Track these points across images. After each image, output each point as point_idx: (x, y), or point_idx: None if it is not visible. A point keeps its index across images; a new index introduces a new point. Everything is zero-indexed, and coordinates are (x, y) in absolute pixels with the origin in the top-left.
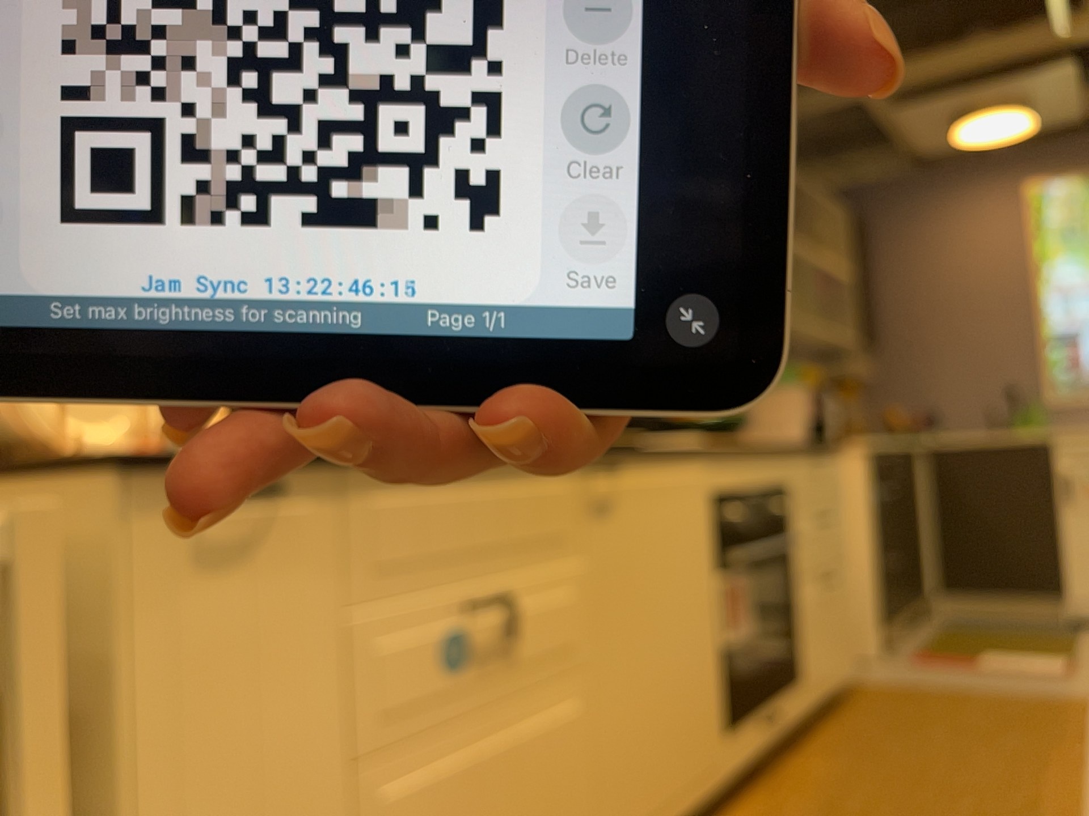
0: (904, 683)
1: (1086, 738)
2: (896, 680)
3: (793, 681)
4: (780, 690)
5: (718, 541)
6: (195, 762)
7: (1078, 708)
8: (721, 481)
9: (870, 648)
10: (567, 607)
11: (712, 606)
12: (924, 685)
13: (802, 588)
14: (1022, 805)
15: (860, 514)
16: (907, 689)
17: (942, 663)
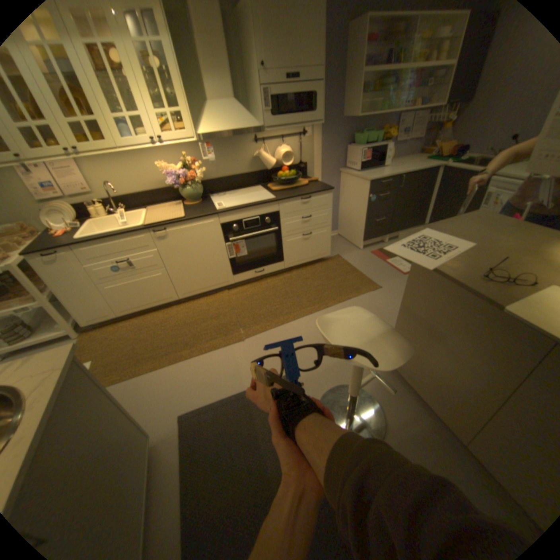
0: (350, 260)
1: (346, 298)
2: (351, 258)
3: (275, 262)
4: (266, 264)
5: (227, 235)
6: (63, 285)
7: (370, 287)
8: (227, 220)
9: (360, 244)
10: (152, 258)
11: (223, 250)
12: (354, 262)
13: (285, 239)
14: (287, 310)
15: (364, 203)
16: (345, 263)
17: (378, 255)
